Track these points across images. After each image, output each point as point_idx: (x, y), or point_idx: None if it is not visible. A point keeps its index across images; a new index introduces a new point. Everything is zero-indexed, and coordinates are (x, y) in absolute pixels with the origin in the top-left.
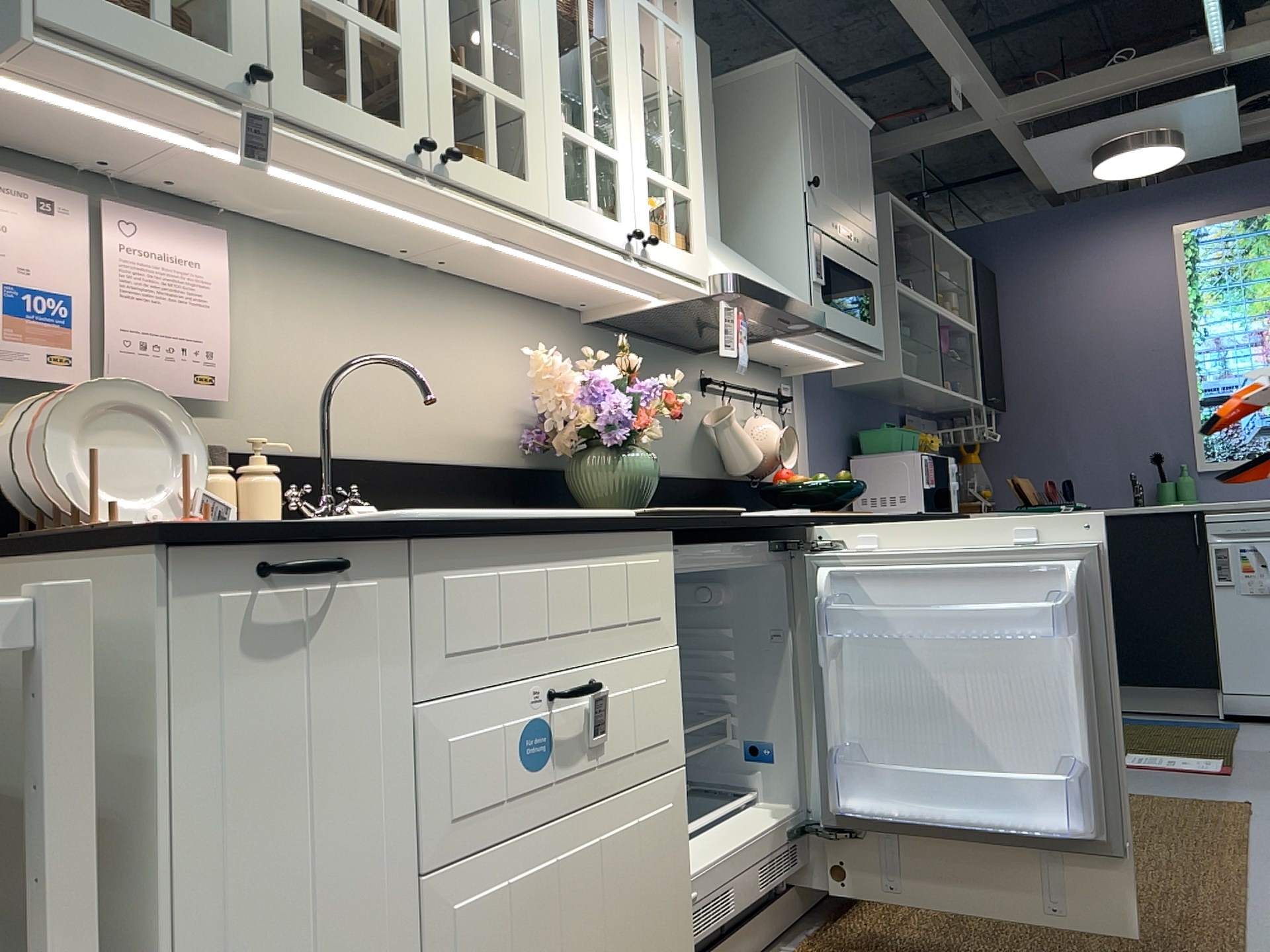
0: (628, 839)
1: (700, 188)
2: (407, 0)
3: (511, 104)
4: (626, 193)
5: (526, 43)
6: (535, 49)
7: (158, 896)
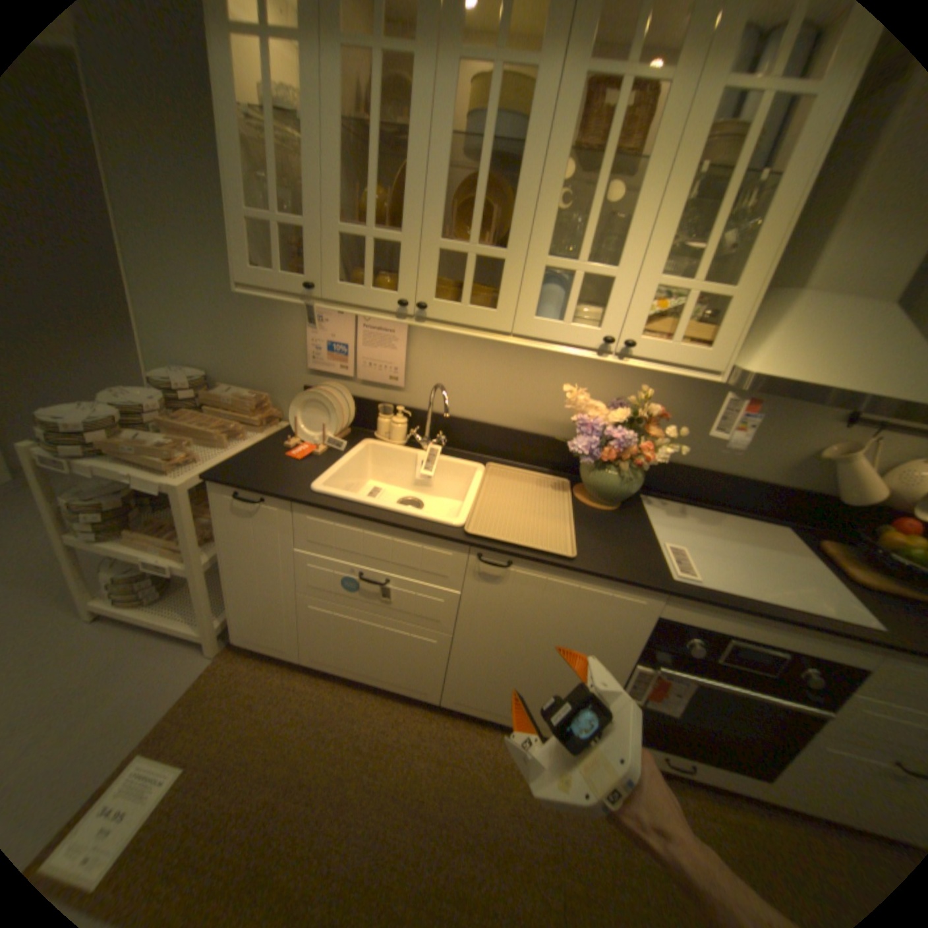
0: (403, 637)
1: (755, 282)
2: (409, 207)
3: (492, 255)
4: (616, 303)
5: (518, 201)
6: (528, 202)
7: (220, 555)
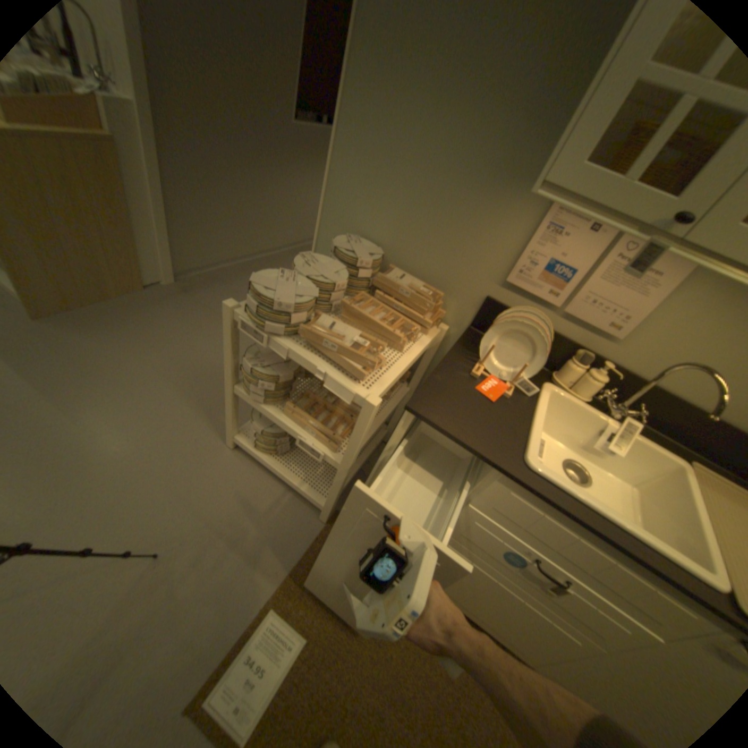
0: (542, 620)
1: None
2: None
3: None
4: None
5: None
6: None
7: (378, 467)
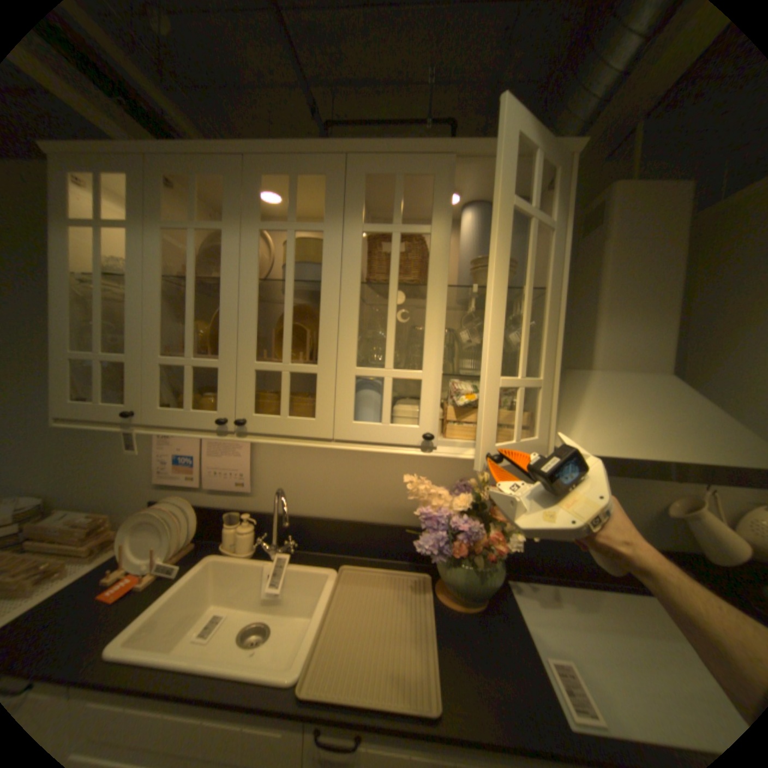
0: None
1: (548, 372)
2: (225, 337)
3: (305, 370)
4: (428, 401)
5: (322, 324)
6: (332, 325)
7: None
